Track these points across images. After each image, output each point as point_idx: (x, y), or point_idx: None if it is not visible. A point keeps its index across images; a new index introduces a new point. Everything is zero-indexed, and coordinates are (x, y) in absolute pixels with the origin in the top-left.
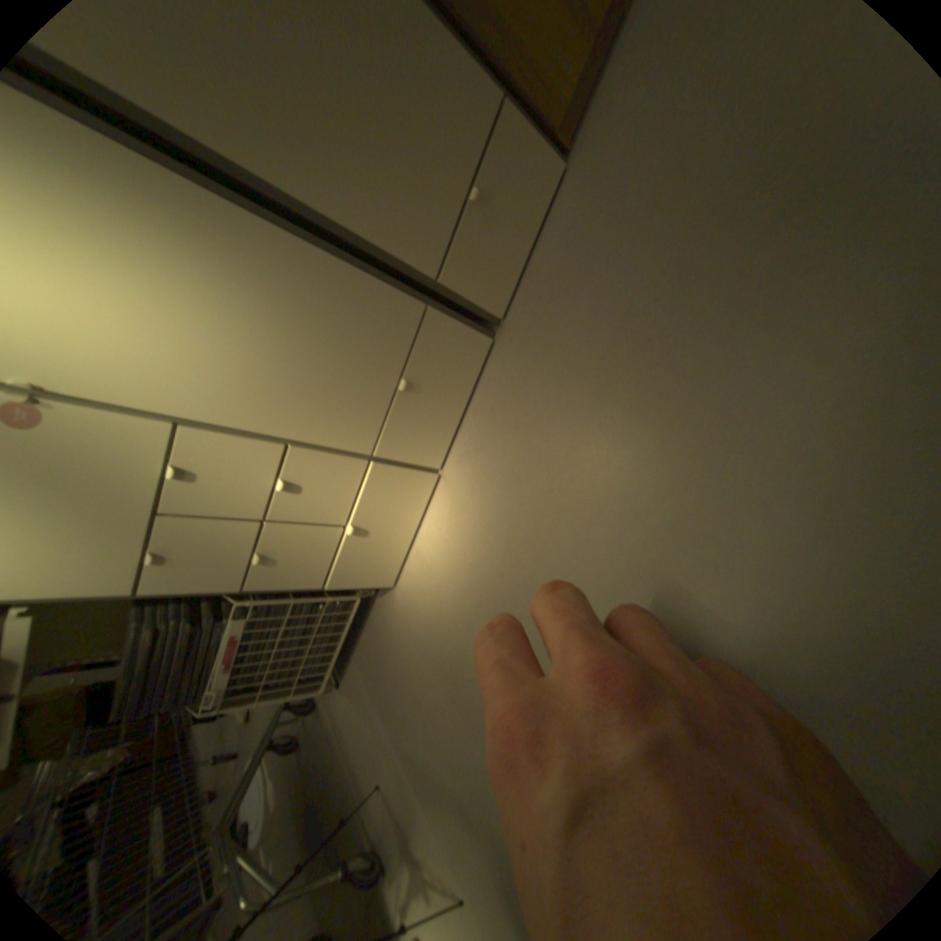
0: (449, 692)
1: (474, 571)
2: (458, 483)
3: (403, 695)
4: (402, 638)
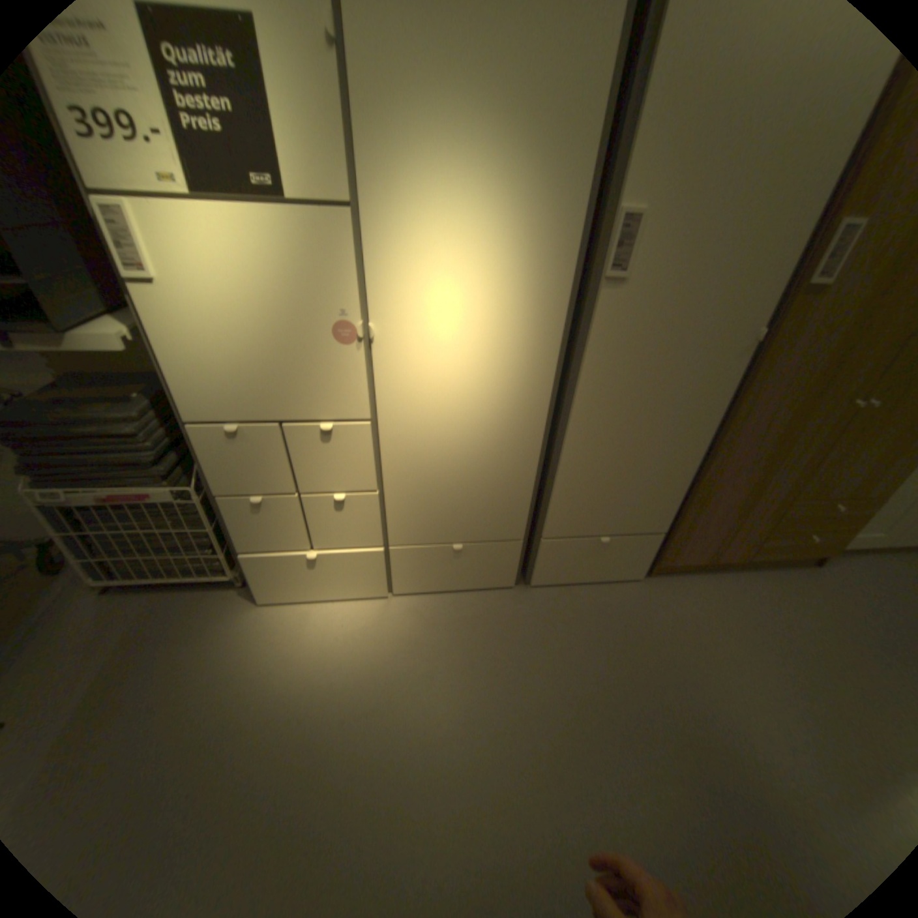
0: (184, 739)
1: (324, 687)
2: (389, 617)
3: (144, 681)
4: (208, 642)
